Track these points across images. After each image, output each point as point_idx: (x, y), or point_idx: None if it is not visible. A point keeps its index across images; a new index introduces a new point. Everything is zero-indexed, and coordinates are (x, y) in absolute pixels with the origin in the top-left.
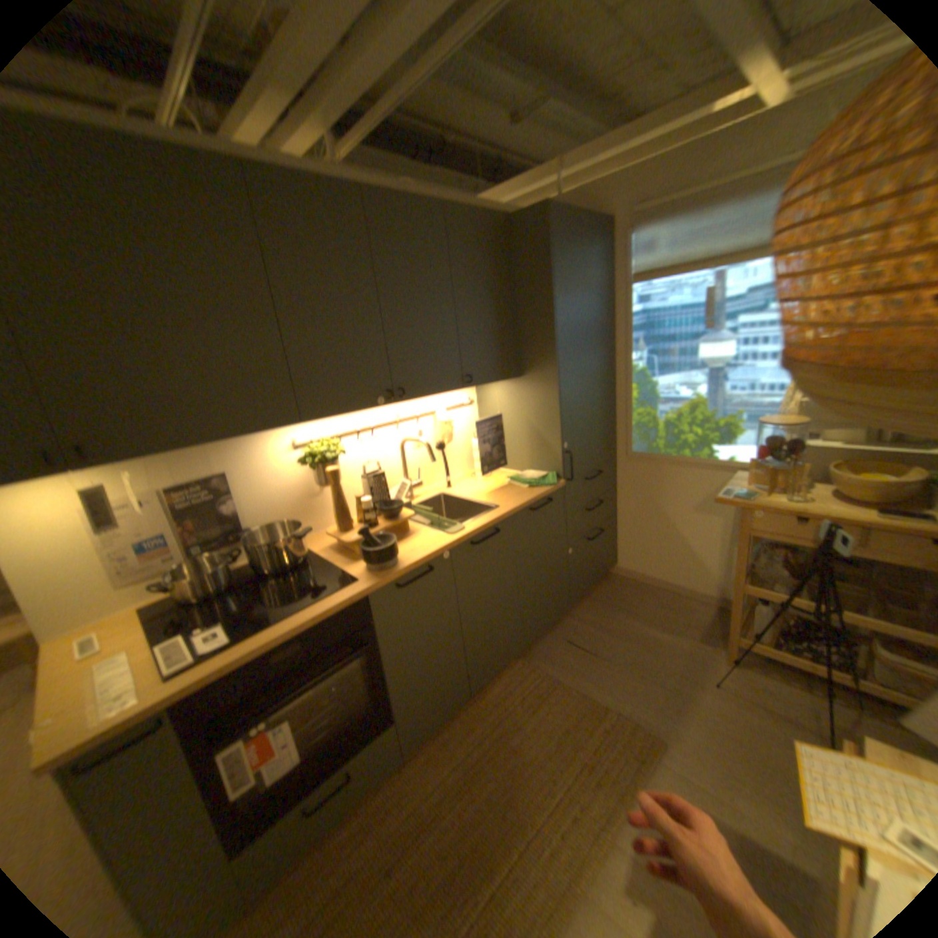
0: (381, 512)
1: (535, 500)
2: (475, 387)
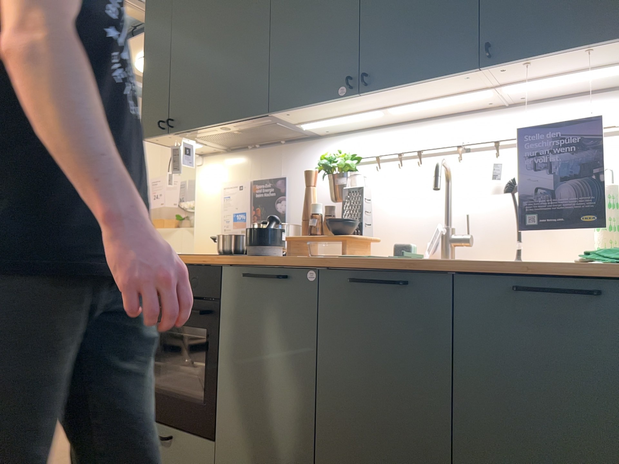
0: (330, 224)
1: (537, 271)
2: (521, 63)
